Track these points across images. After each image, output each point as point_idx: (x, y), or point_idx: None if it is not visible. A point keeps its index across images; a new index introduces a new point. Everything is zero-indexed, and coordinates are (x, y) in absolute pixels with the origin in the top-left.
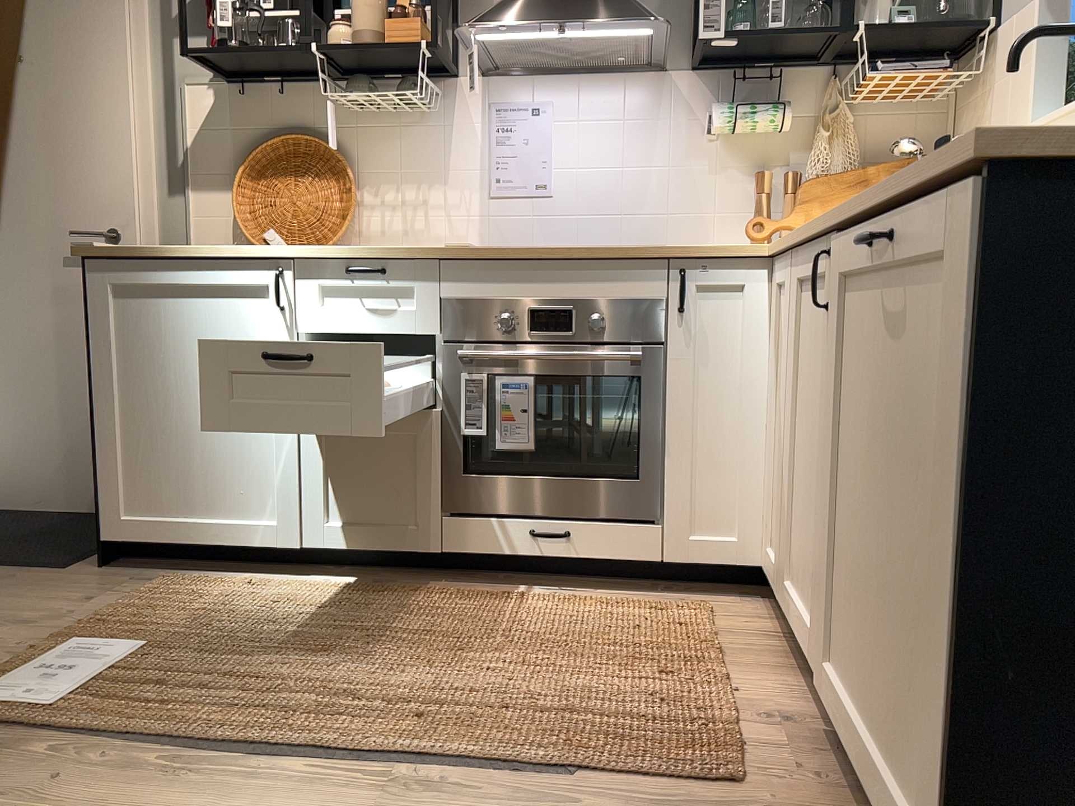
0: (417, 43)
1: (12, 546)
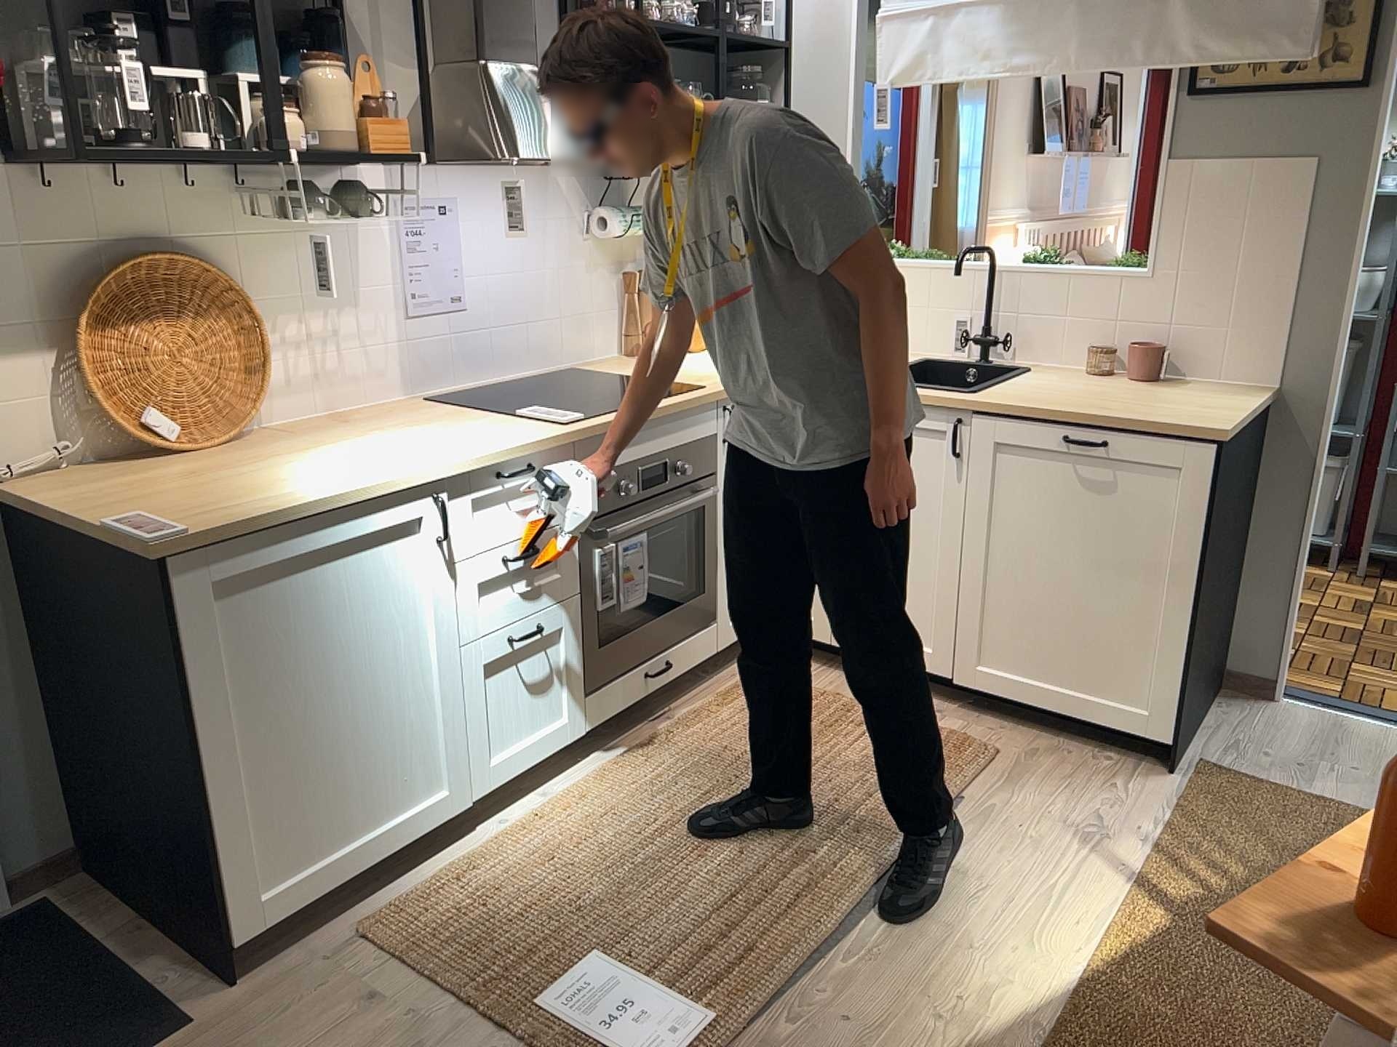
0: (406, 151)
1: None
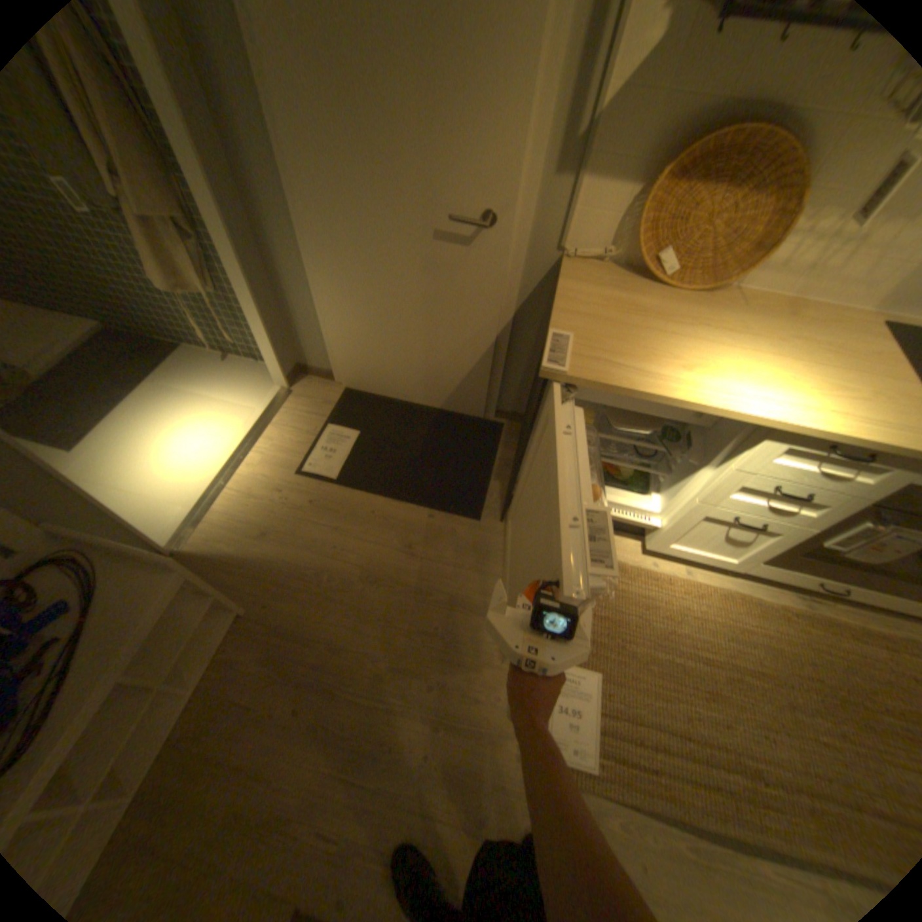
0: None
1: (425, 473)
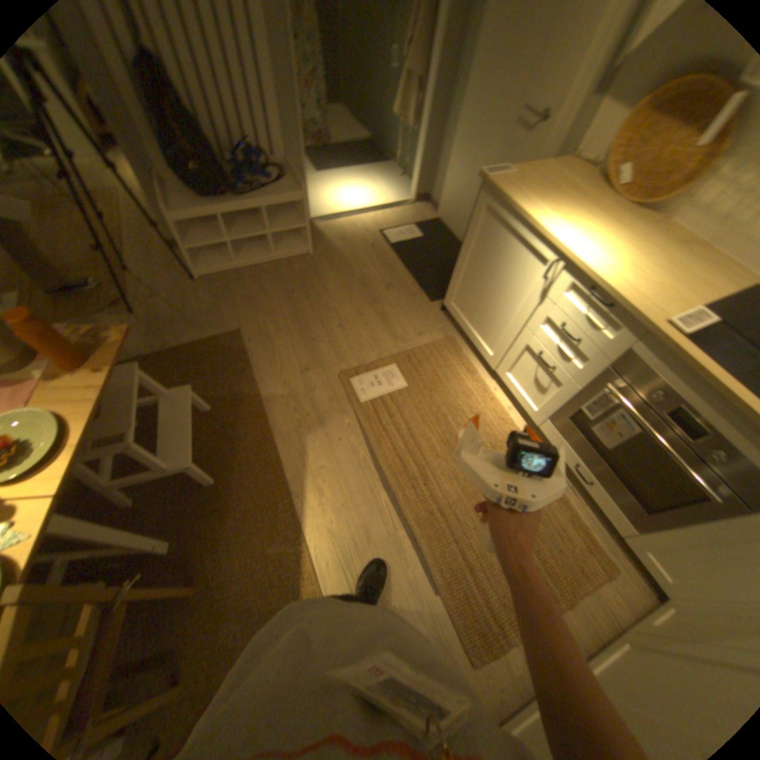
0: None
1: (431, 269)
